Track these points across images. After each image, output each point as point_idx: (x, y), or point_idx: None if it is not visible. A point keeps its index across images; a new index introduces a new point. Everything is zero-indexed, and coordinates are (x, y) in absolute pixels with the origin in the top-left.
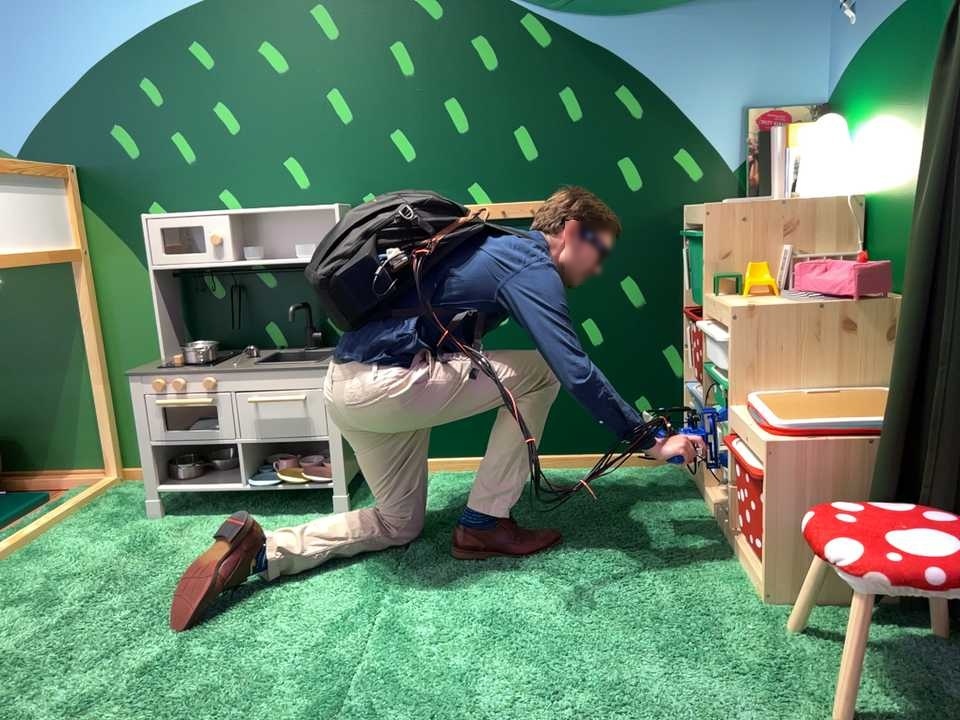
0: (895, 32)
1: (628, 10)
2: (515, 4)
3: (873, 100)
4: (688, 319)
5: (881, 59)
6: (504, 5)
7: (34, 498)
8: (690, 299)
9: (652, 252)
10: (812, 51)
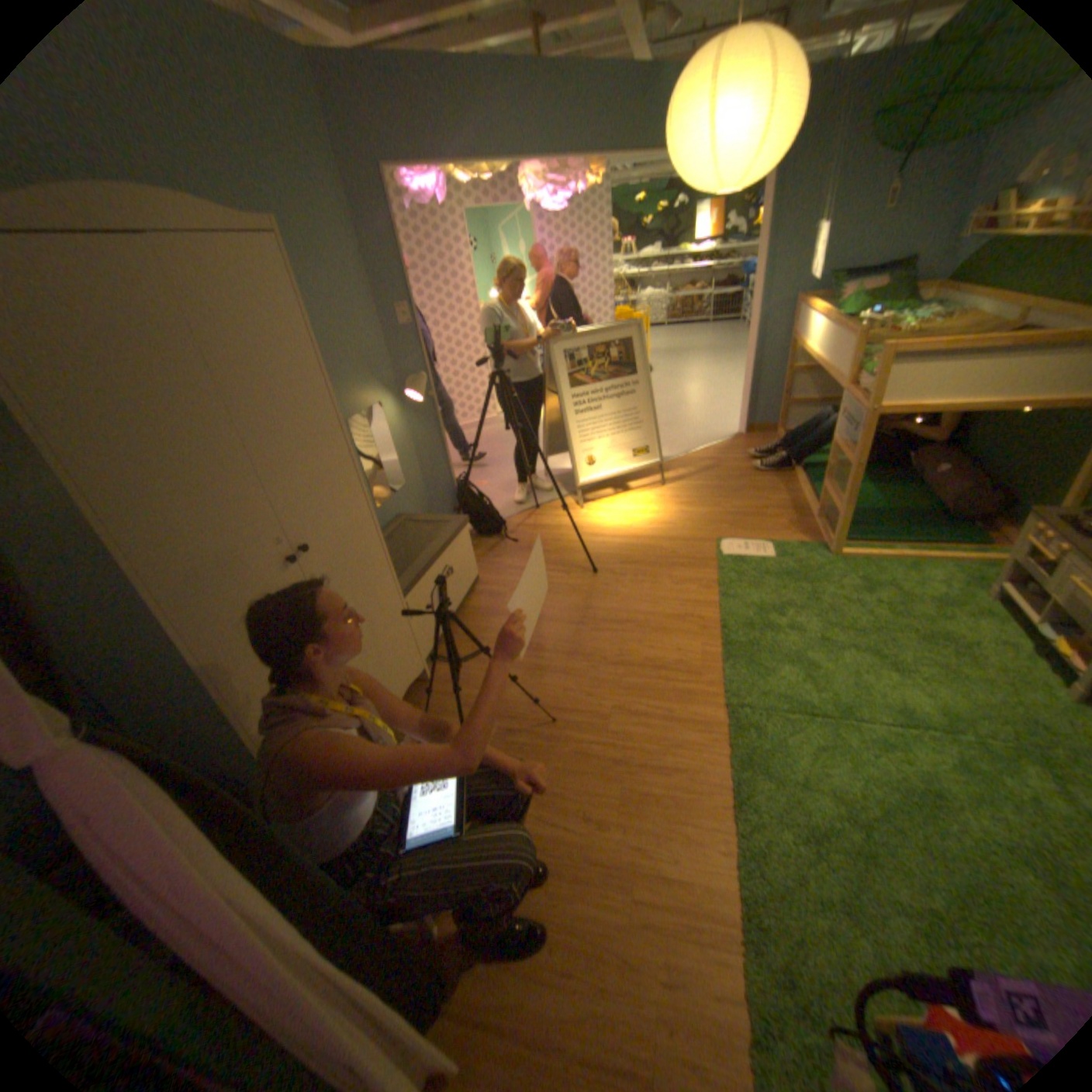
0: None
1: None
2: None
3: None
4: None
5: None
6: None
7: (991, 540)
8: None
9: None
10: None
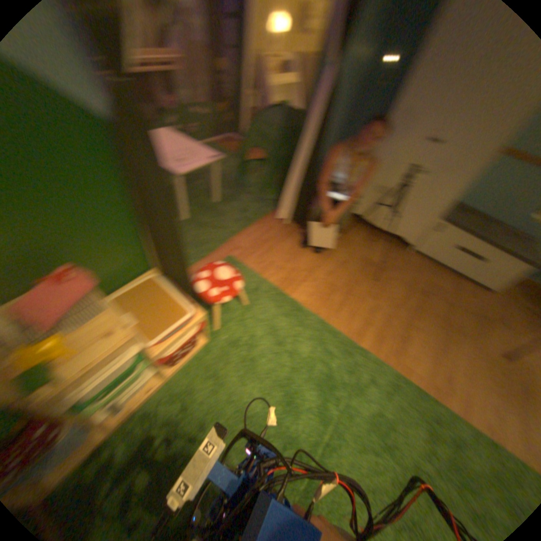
0: None
1: None
2: None
3: None
4: None
5: None
6: None
7: None
8: None
9: None
10: None
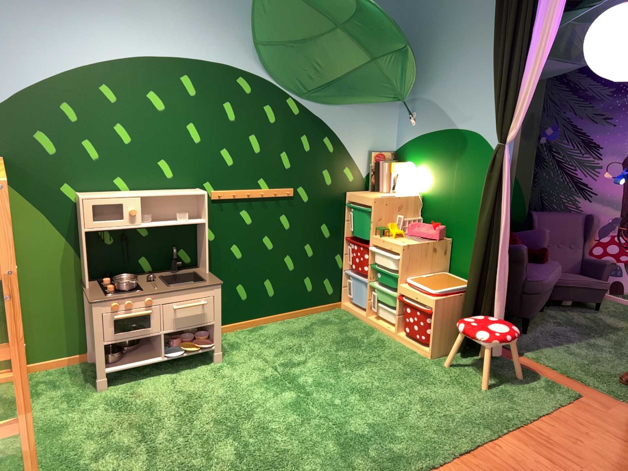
0: (436, 140)
1: (330, 105)
2: (285, 95)
3: (424, 161)
4: (352, 244)
5: (428, 147)
6: (280, 95)
7: None
8: (355, 235)
9: (333, 213)
10: (390, 131)
